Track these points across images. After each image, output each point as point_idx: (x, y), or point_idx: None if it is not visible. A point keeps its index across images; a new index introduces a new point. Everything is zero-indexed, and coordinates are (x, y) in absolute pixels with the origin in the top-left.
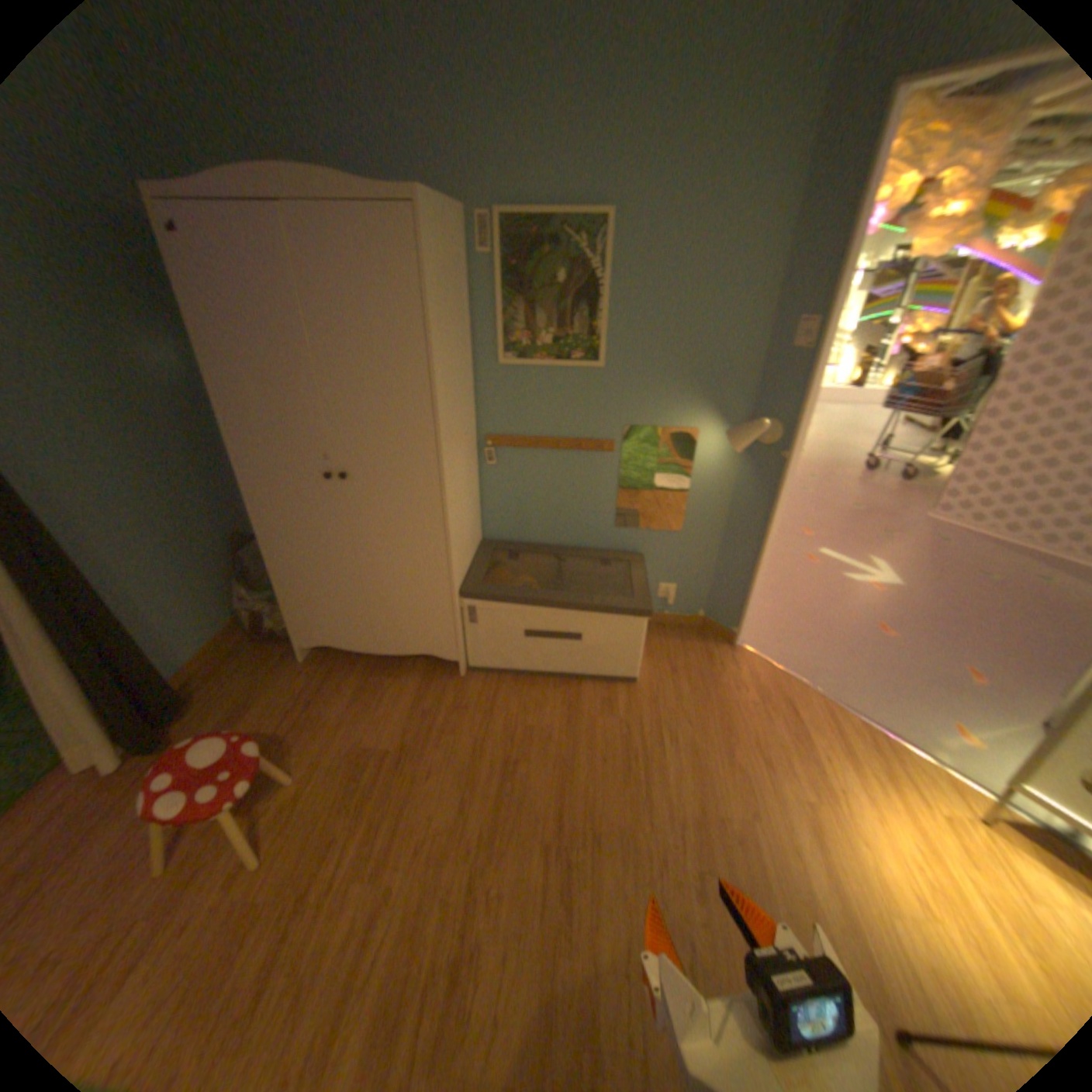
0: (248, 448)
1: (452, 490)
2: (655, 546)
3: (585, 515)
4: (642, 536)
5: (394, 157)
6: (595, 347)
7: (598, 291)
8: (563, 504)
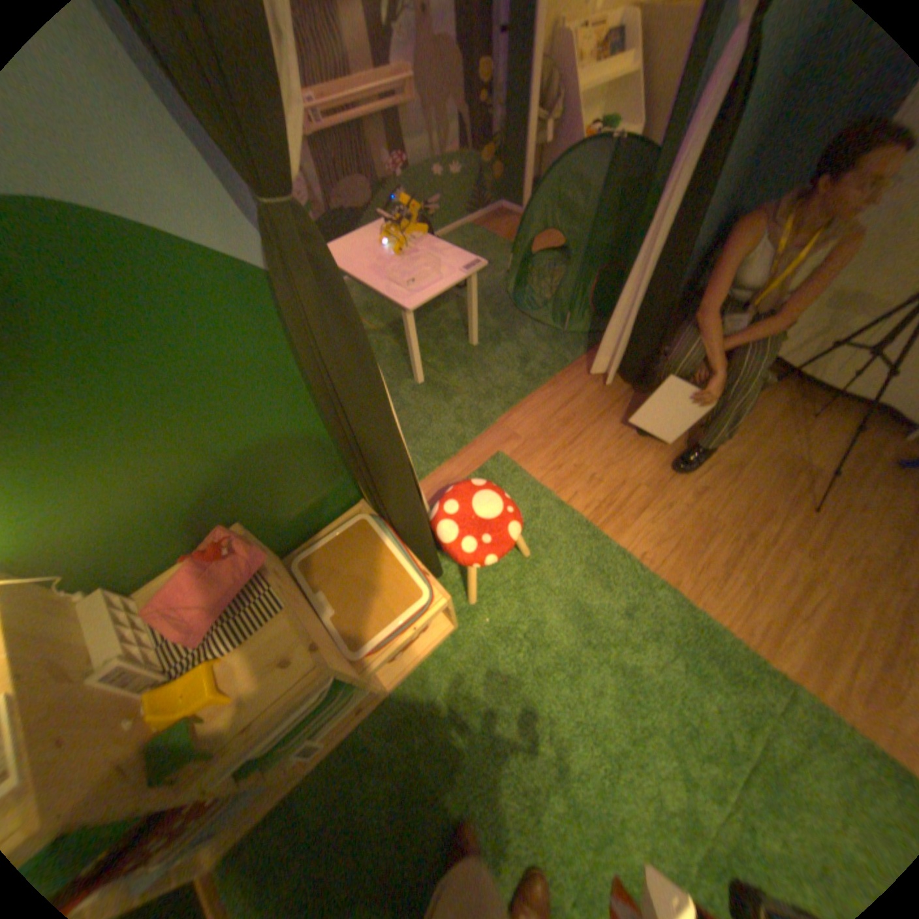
0: None
1: None
2: None
3: None
4: None
5: None
6: None
7: None
8: None
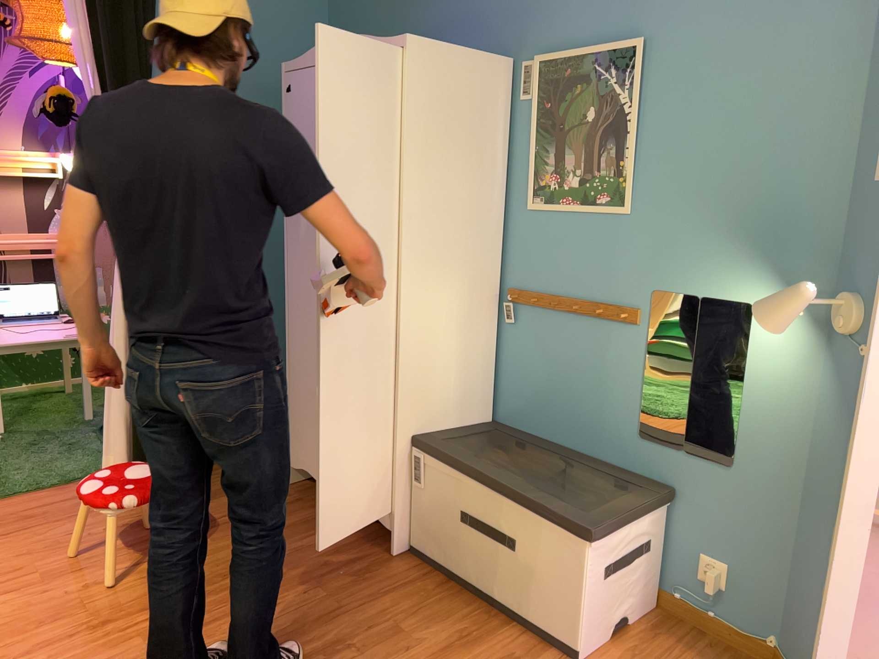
0: (293, 254)
1: (413, 315)
2: (693, 483)
3: (602, 408)
4: (674, 461)
5: (471, 30)
6: (620, 190)
7: (625, 127)
8: (578, 387)
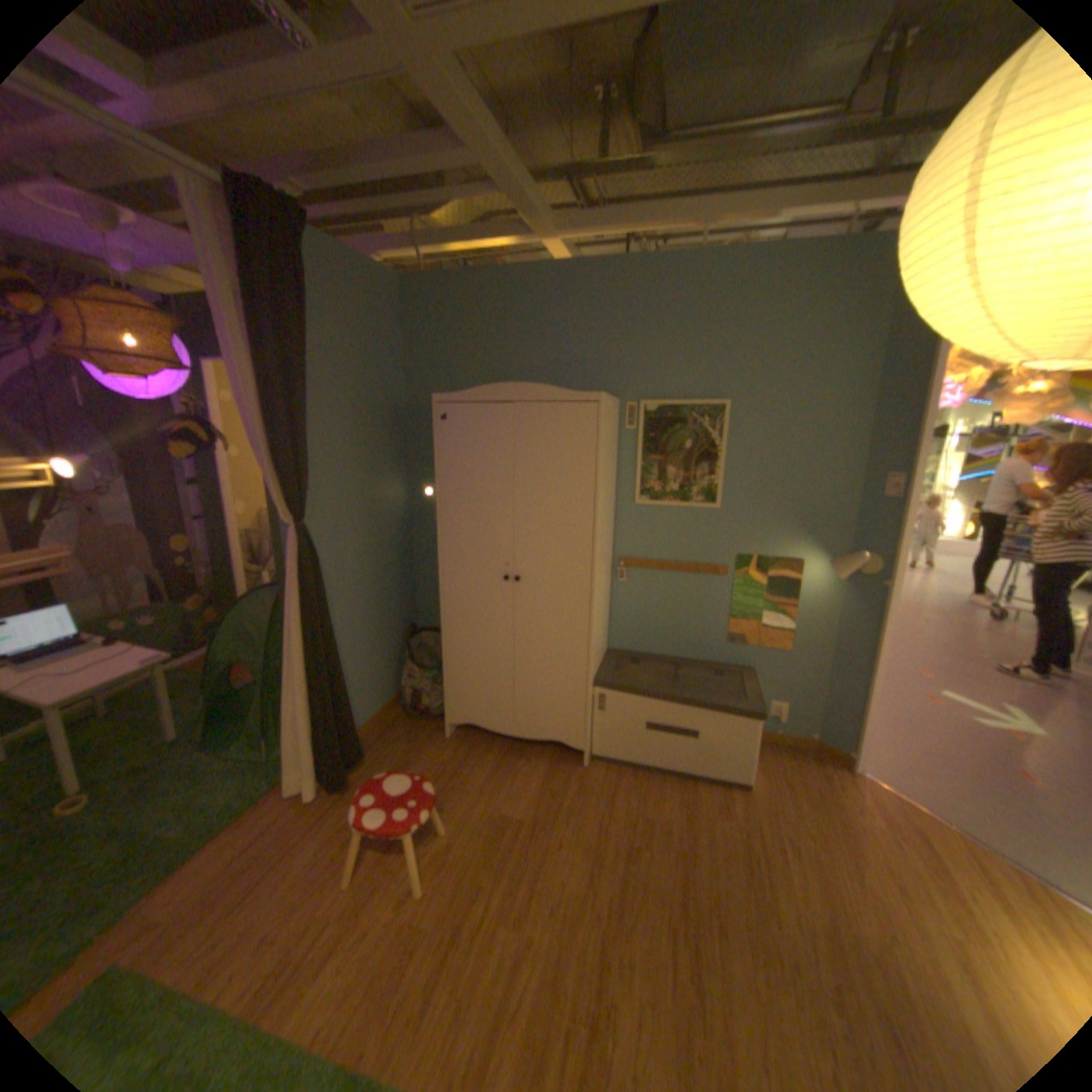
0: (452, 555)
1: (597, 595)
2: (766, 663)
3: (699, 629)
4: (753, 652)
5: (574, 373)
6: (712, 493)
7: (716, 453)
8: (680, 618)
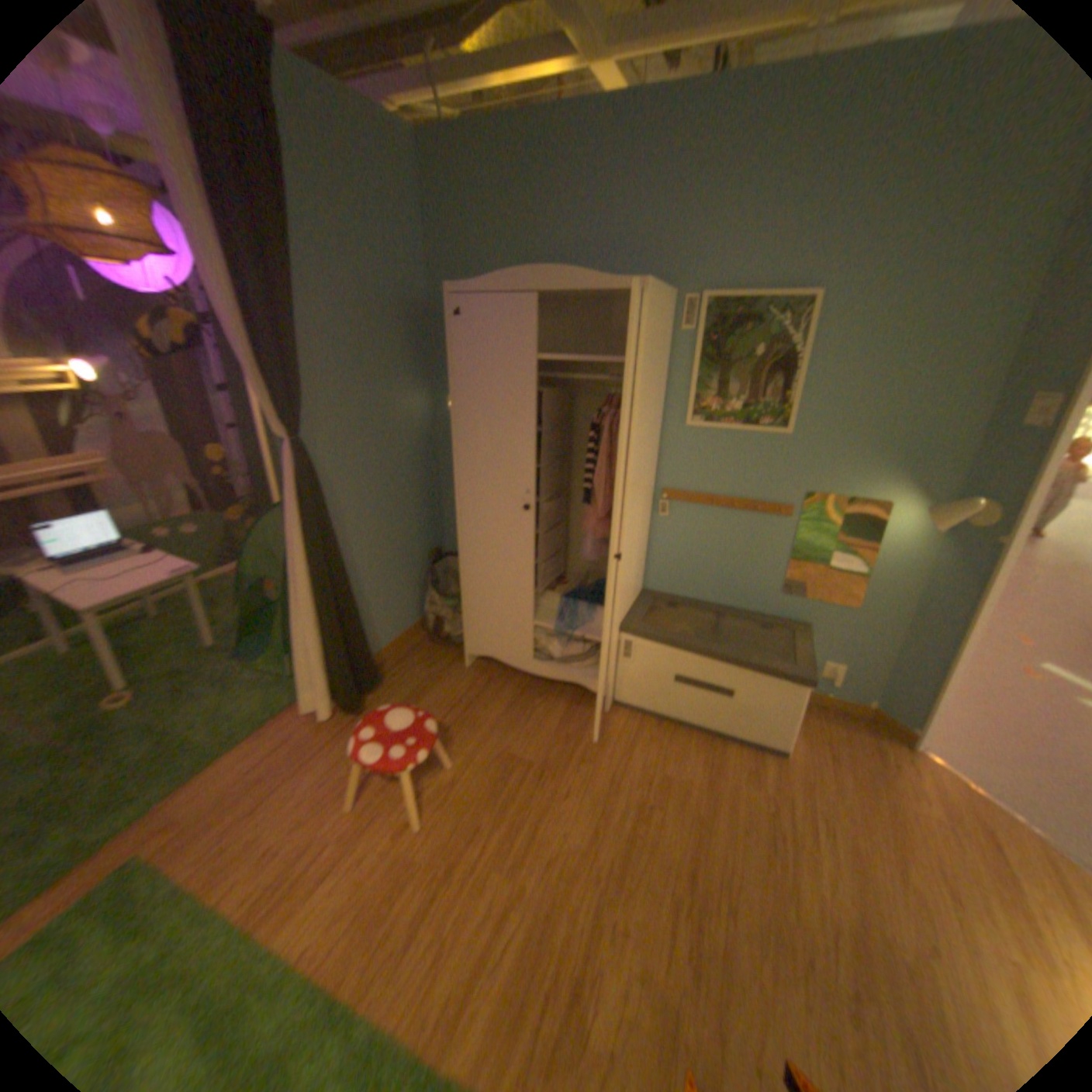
0: (468, 479)
1: (628, 533)
2: (826, 620)
3: (750, 576)
4: (812, 607)
5: (622, 255)
6: (784, 415)
7: (795, 363)
8: (728, 562)
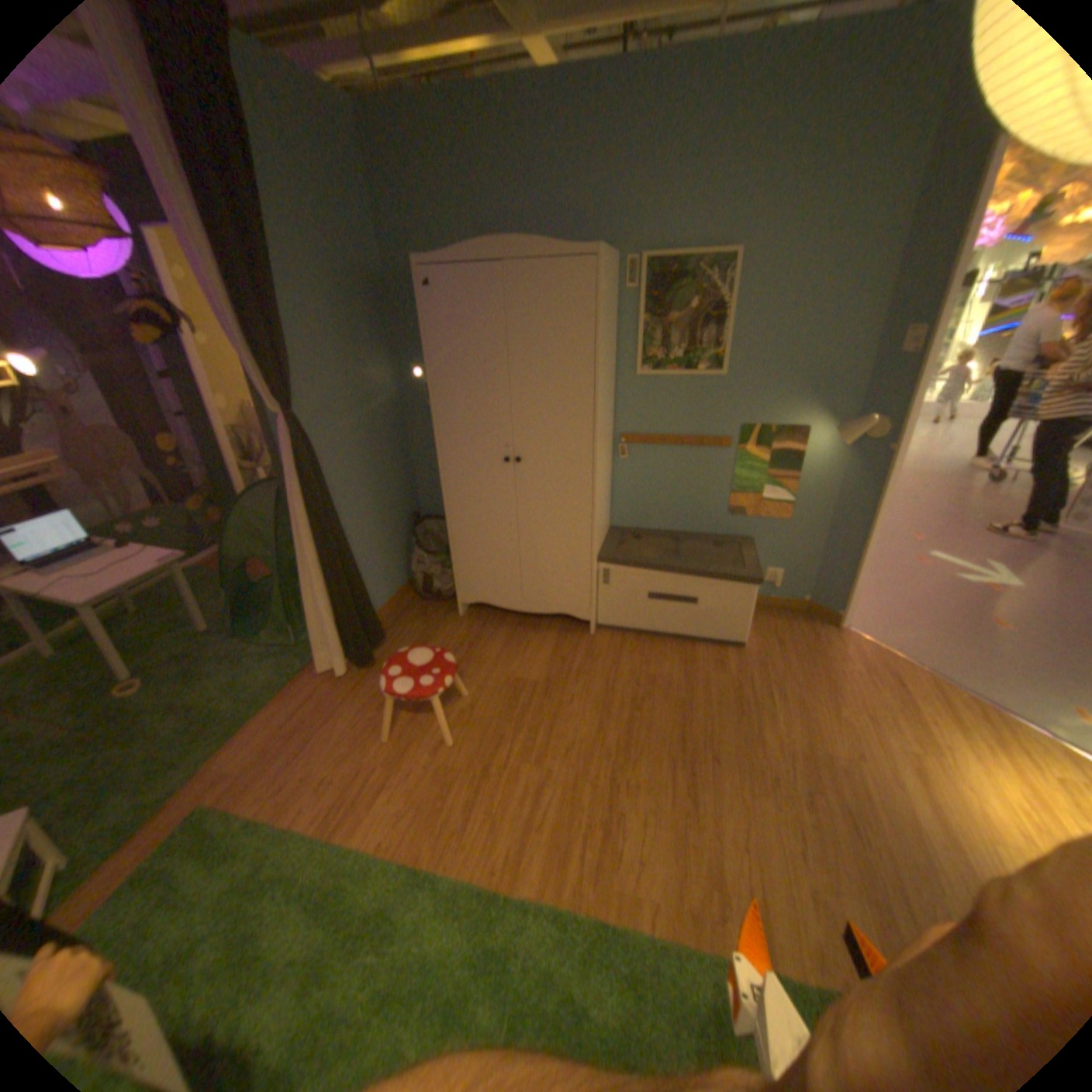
0: (449, 439)
1: (598, 473)
2: (764, 532)
3: (700, 503)
4: (752, 523)
5: (567, 221)
6: (718, 359)
7: (724, 313)
8: (681, 493)
